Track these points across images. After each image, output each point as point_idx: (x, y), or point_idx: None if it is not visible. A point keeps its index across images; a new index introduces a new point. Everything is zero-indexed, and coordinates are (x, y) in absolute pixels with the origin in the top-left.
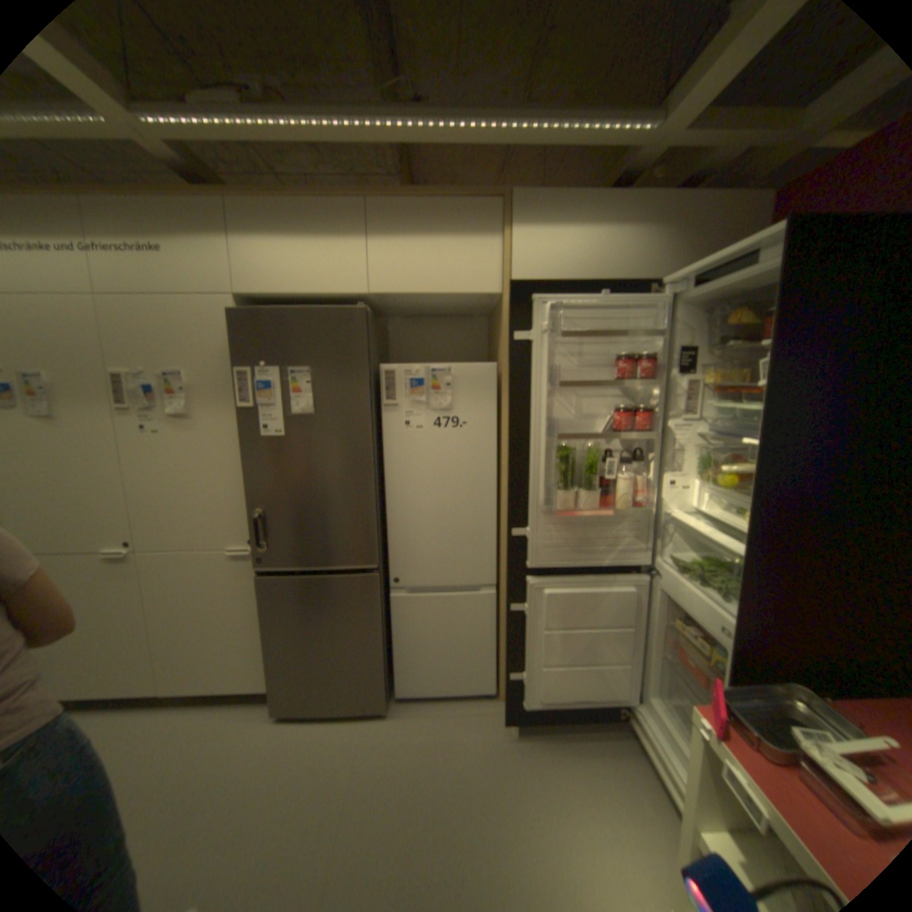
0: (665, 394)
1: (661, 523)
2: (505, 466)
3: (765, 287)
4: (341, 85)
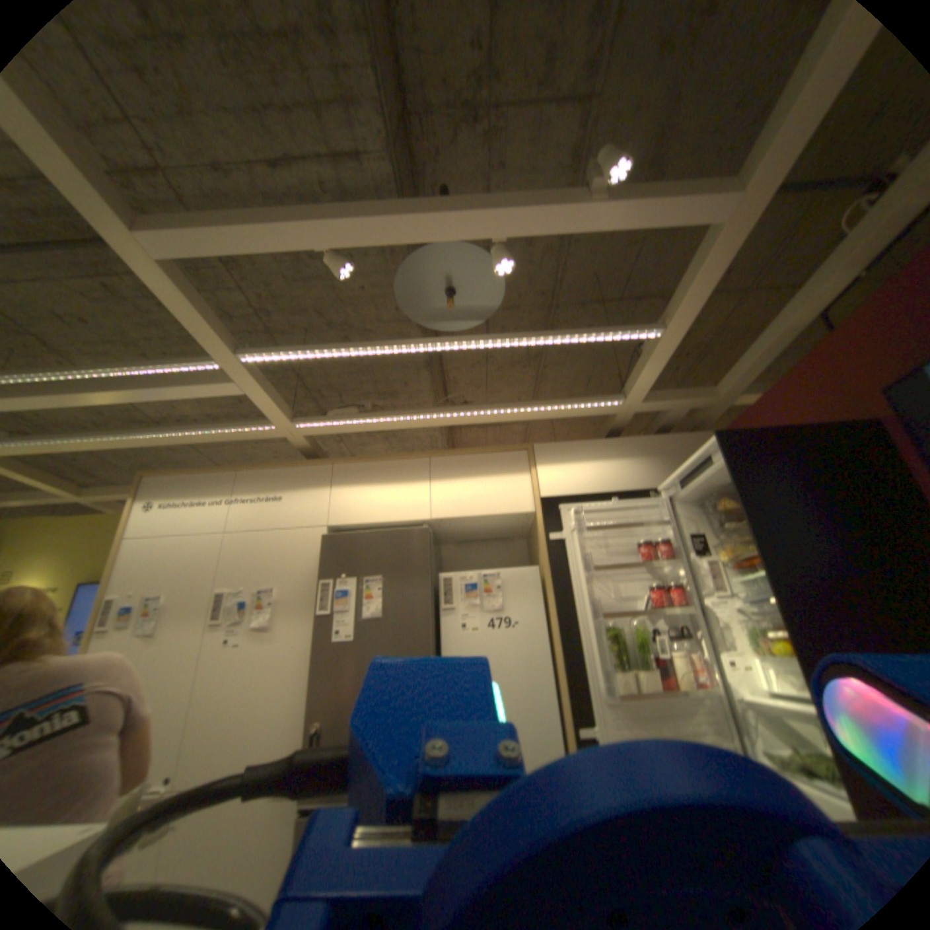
0: (693, 578)
1: (738, 711)
2: (561, 664)
3: (730, 480)
4: (409, 403)
